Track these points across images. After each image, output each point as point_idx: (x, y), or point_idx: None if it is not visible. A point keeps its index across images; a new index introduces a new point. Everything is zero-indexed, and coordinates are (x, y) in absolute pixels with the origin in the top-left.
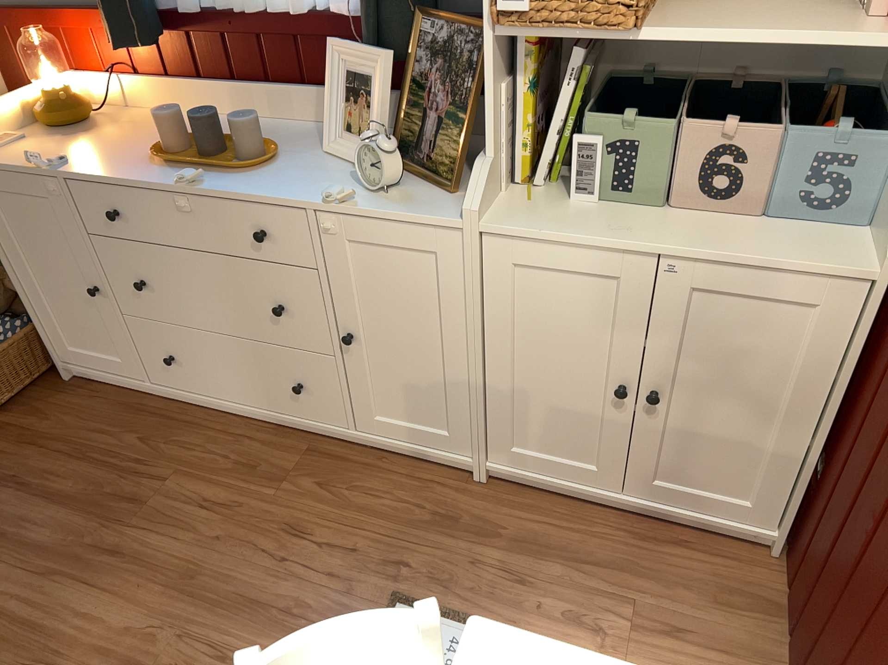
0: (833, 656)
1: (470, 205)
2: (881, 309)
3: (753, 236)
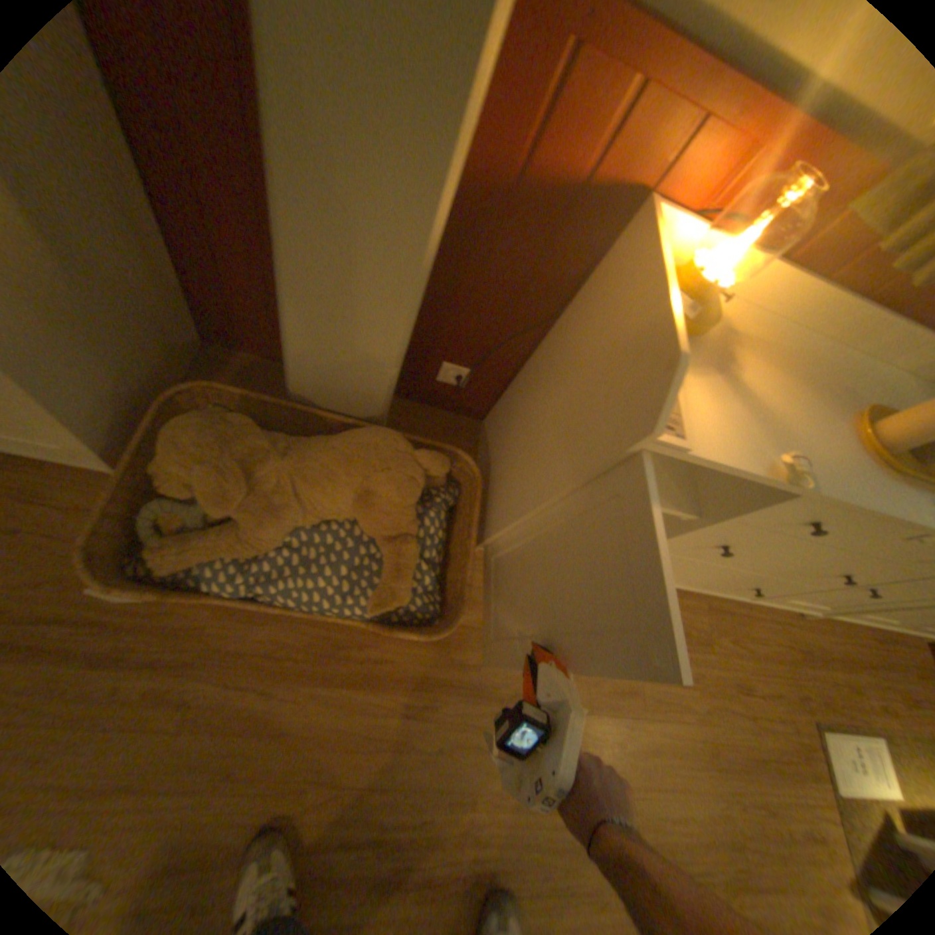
0: None
1: None
2: None
3: None
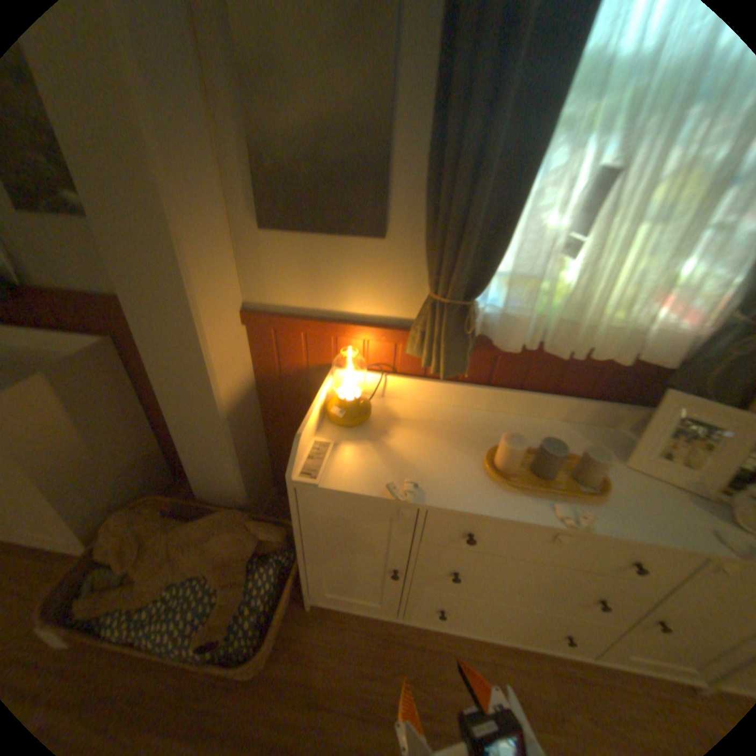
0: None
1: None
2: None
3: None
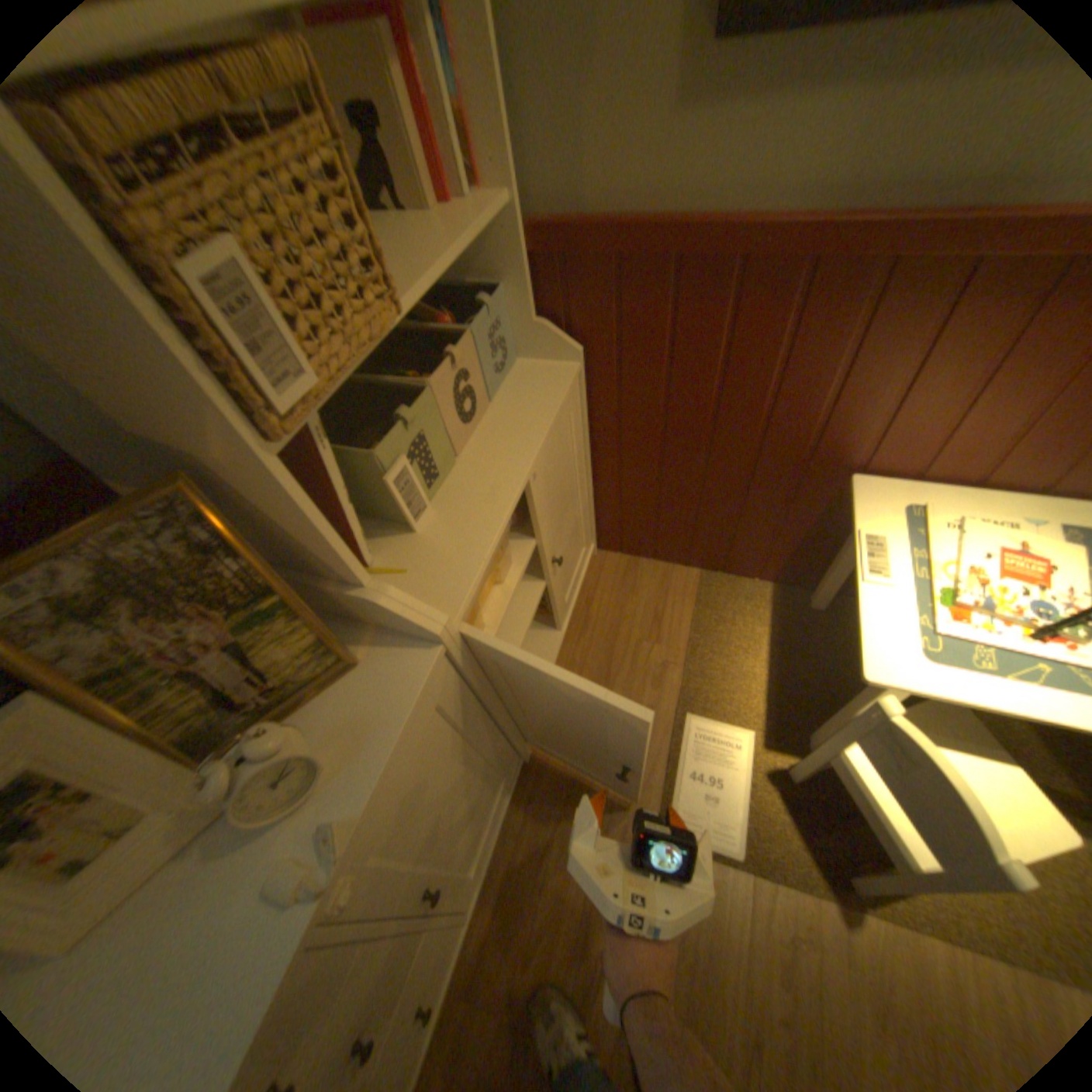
0: (731, 516)
1: (431, 624)
2: (589, 379)
3: (516, 410)
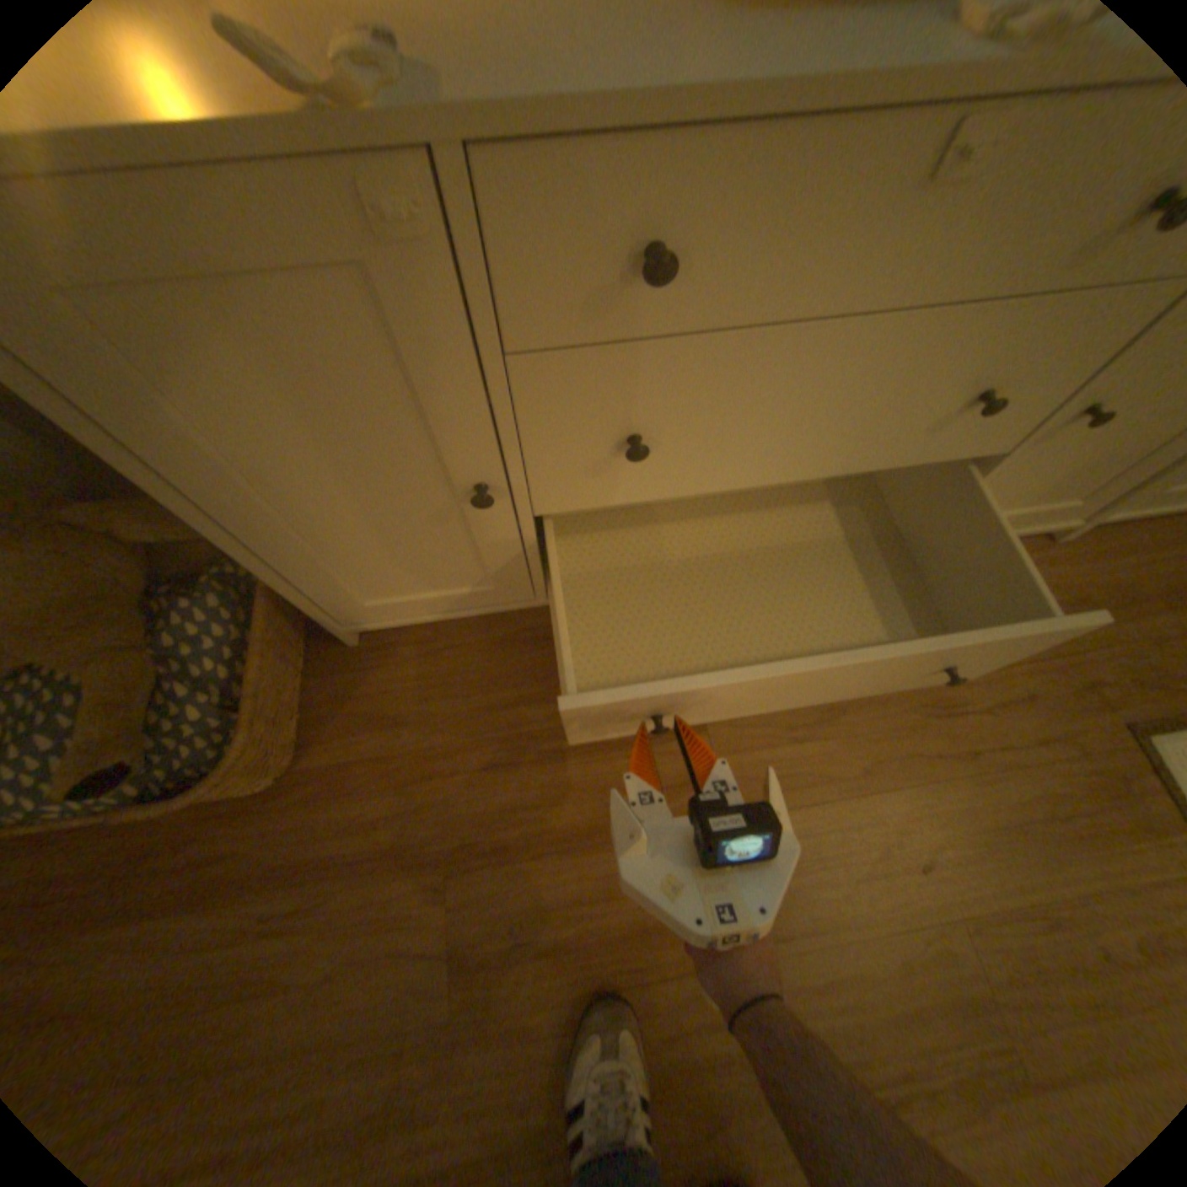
0: None
1: None
2: None
3: None
